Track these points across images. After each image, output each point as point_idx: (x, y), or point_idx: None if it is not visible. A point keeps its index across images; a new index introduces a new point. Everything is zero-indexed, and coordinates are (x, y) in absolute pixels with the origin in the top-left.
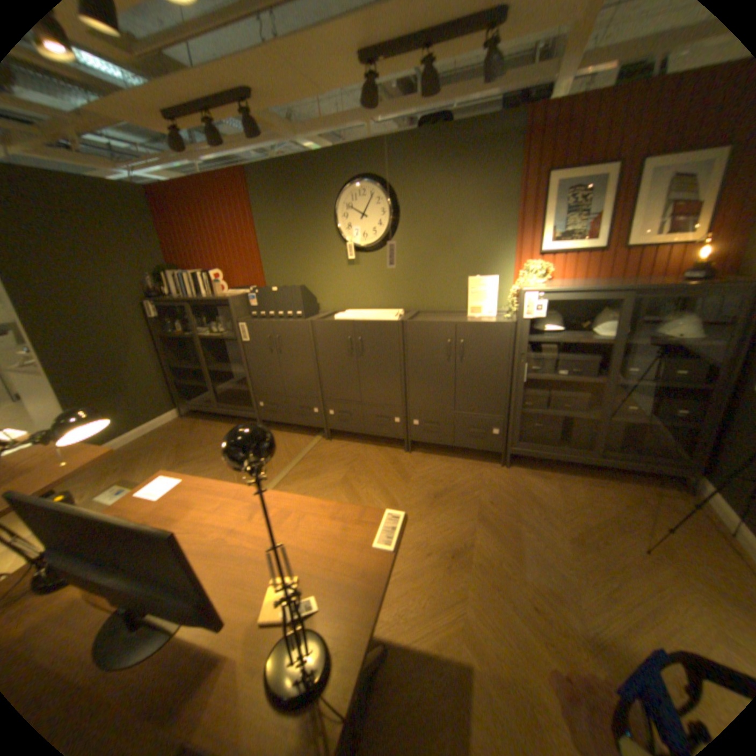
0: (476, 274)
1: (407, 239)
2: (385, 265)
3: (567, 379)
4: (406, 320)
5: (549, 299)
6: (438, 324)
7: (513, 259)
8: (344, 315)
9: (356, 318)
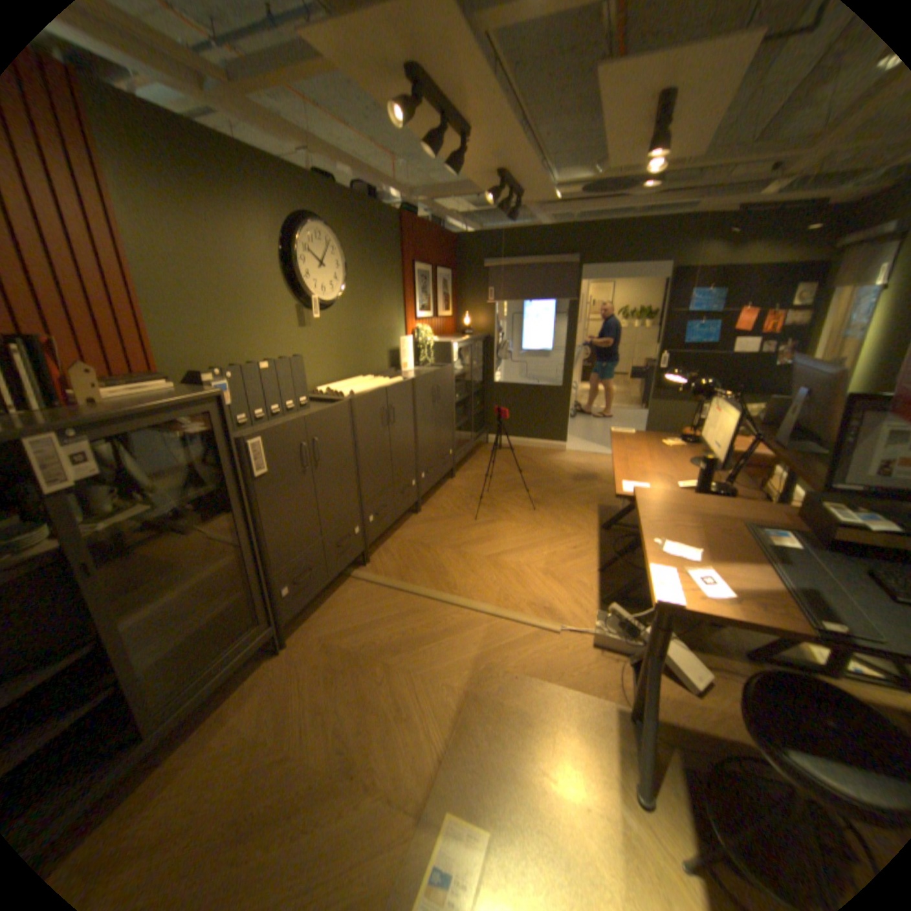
0: (391, 336)
1: (350, 299)
2: (335, 328)
3: (461, 399)
4: (408, 378)
5: (458, 348)
6: (429, 376)
7: (404, 323)
8: (353, 389)
9: (374, 387)
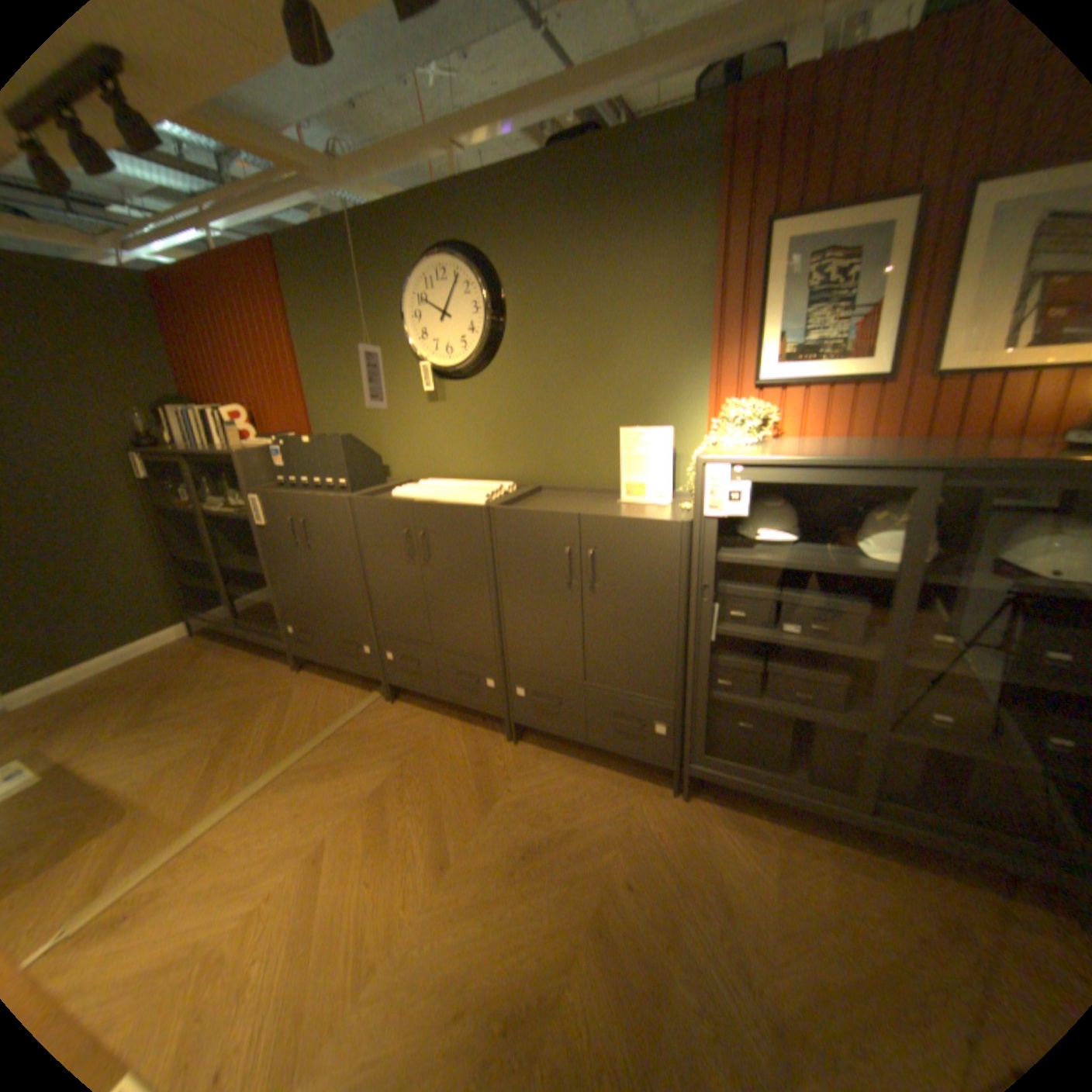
0: (640, 422)
1: (519, 356)
2: (485, 403)
3: (799, 644)
4: (499, 504)
5: (753, 480)
6: (548, 517)
7: (705, 395)
8: (408, 489)
9: (422, 496)
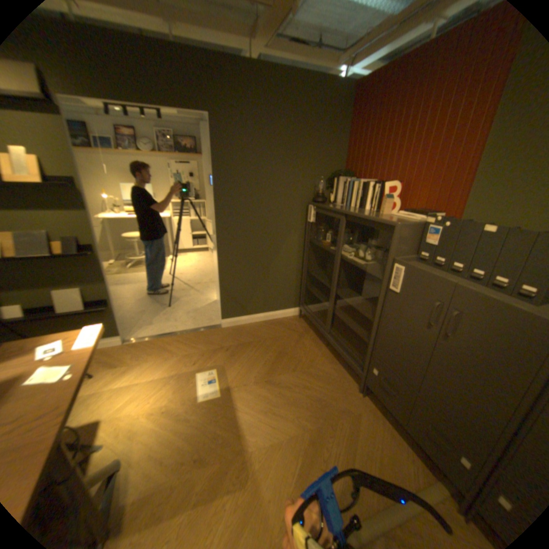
0: None
1: None
2: None
3: None
4: None
5: None
6: None
7: None
8: None
9: None
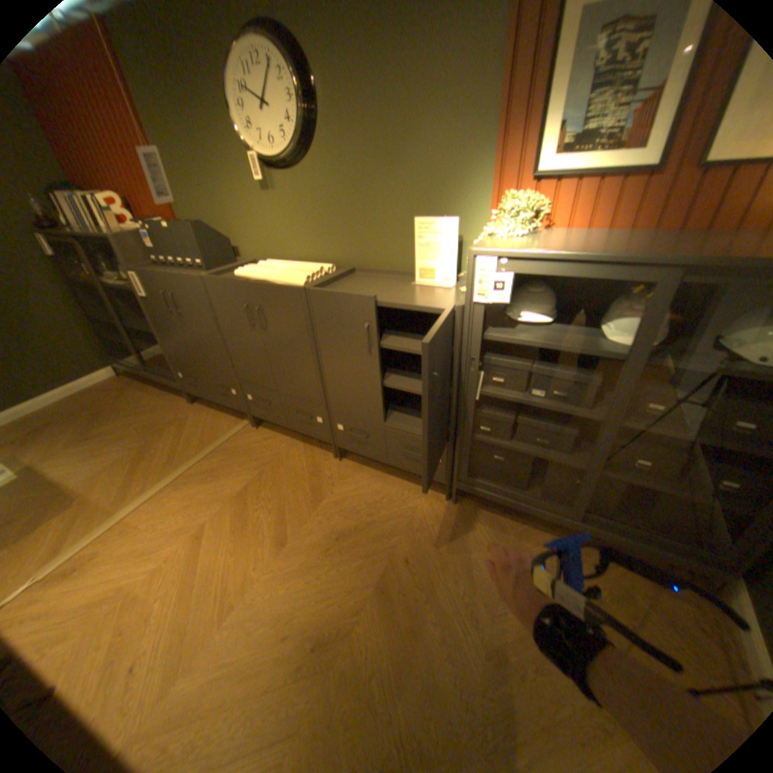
0: (434, 212)
1: (331, 146)
2: (307, 192)
3: (542, 406)
4: (314, 286)
5: (516, 272)
6: (350, 298)
7: (490, 186)
8: (248, 270)
9: (257, 277)
